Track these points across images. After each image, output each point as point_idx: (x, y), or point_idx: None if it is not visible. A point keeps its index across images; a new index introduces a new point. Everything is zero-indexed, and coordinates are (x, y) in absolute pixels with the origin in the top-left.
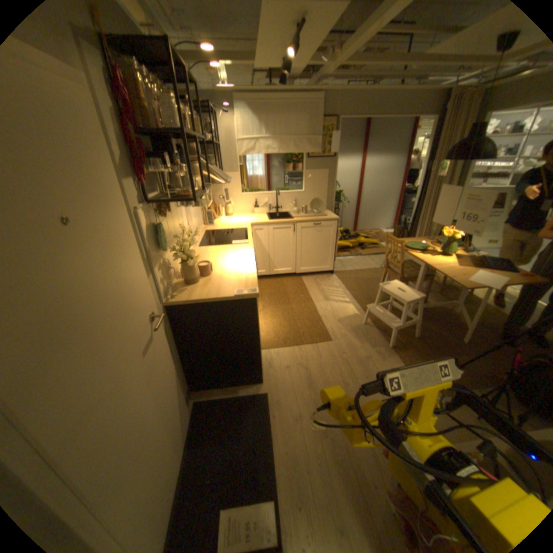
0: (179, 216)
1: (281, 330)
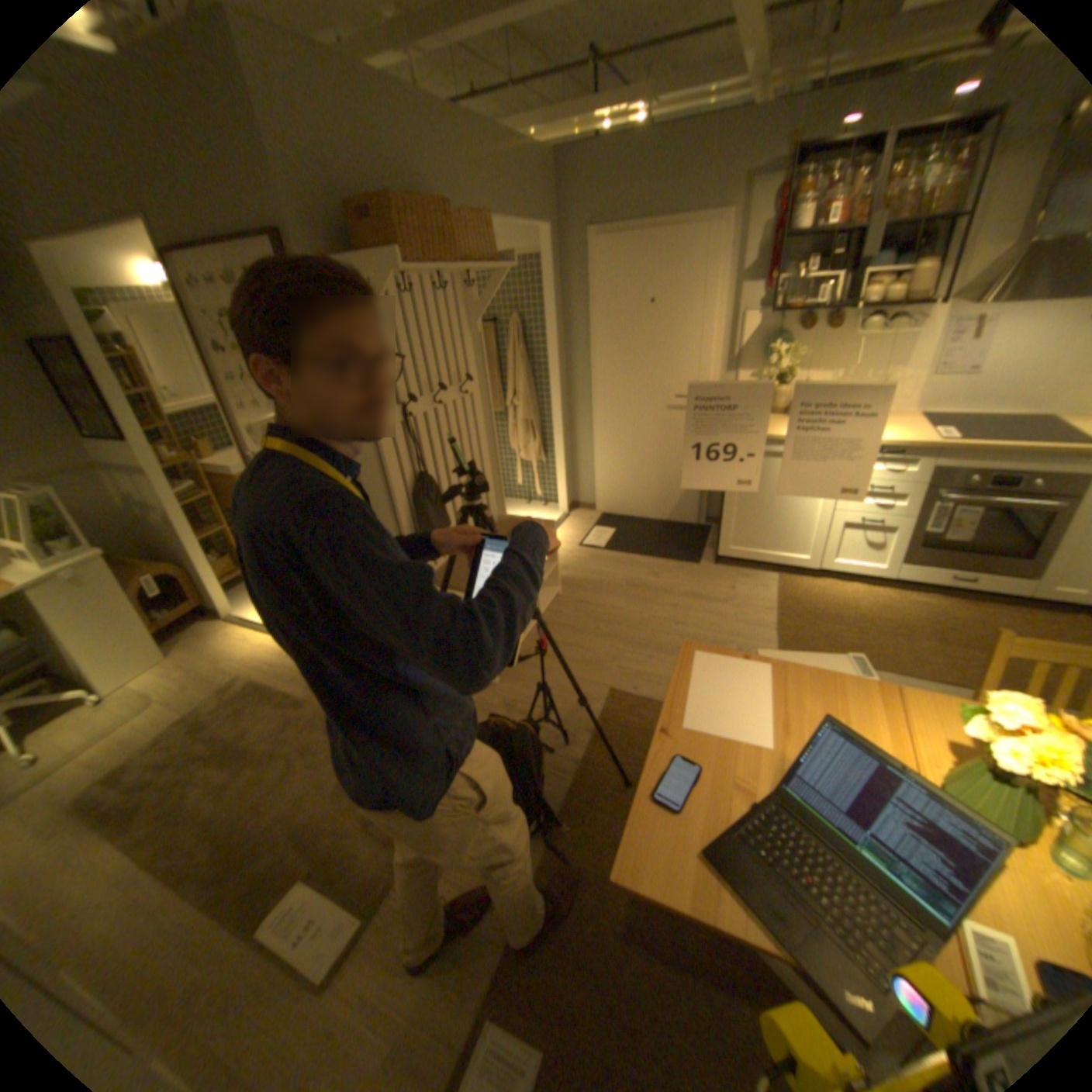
0: (900, 347)
1: (829, 604)
